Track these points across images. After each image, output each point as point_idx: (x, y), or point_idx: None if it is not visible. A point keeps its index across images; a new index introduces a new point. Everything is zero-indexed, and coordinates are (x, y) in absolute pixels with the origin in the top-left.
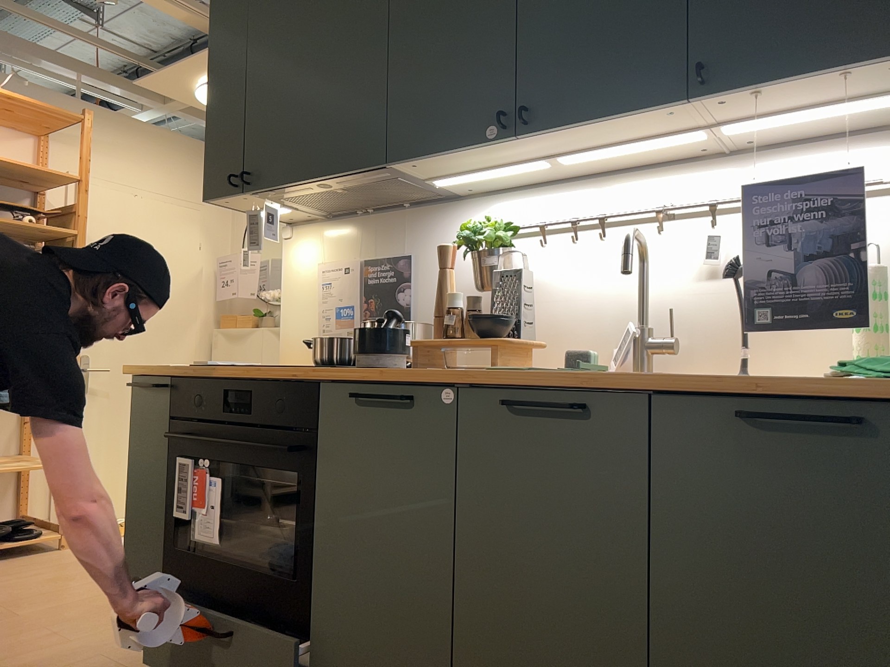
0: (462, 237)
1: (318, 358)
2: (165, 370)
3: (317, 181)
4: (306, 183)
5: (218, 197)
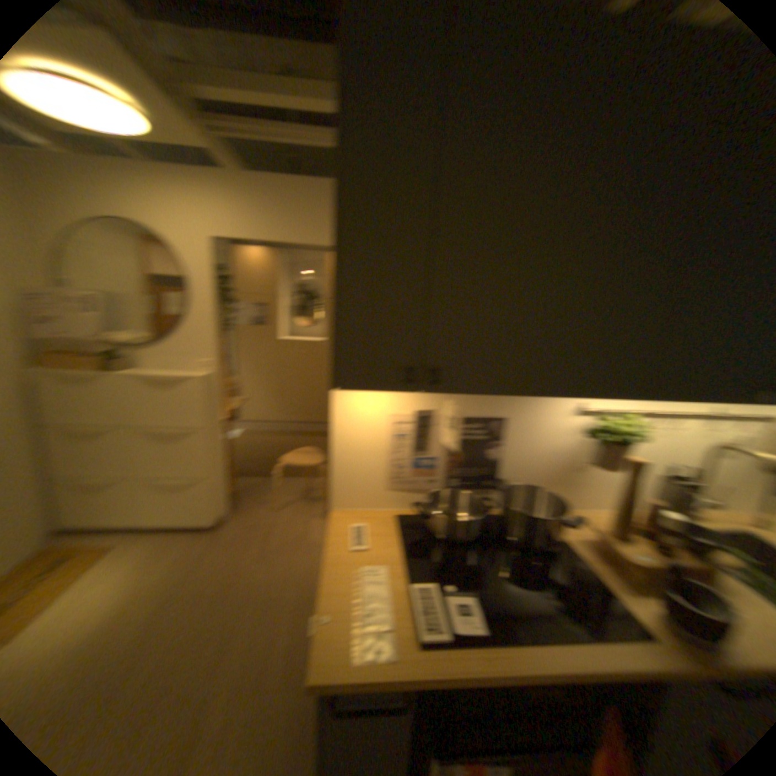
0: (620, 436)
1: (458, 536)
2: (420, 685)
3: (541, 393)
4: (522, 392)
5: (363, 384)
